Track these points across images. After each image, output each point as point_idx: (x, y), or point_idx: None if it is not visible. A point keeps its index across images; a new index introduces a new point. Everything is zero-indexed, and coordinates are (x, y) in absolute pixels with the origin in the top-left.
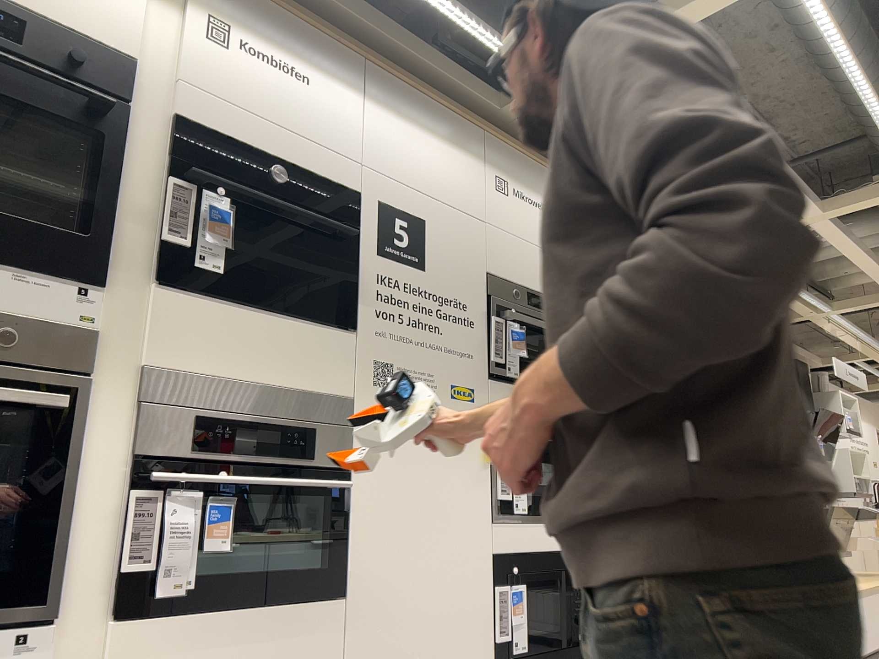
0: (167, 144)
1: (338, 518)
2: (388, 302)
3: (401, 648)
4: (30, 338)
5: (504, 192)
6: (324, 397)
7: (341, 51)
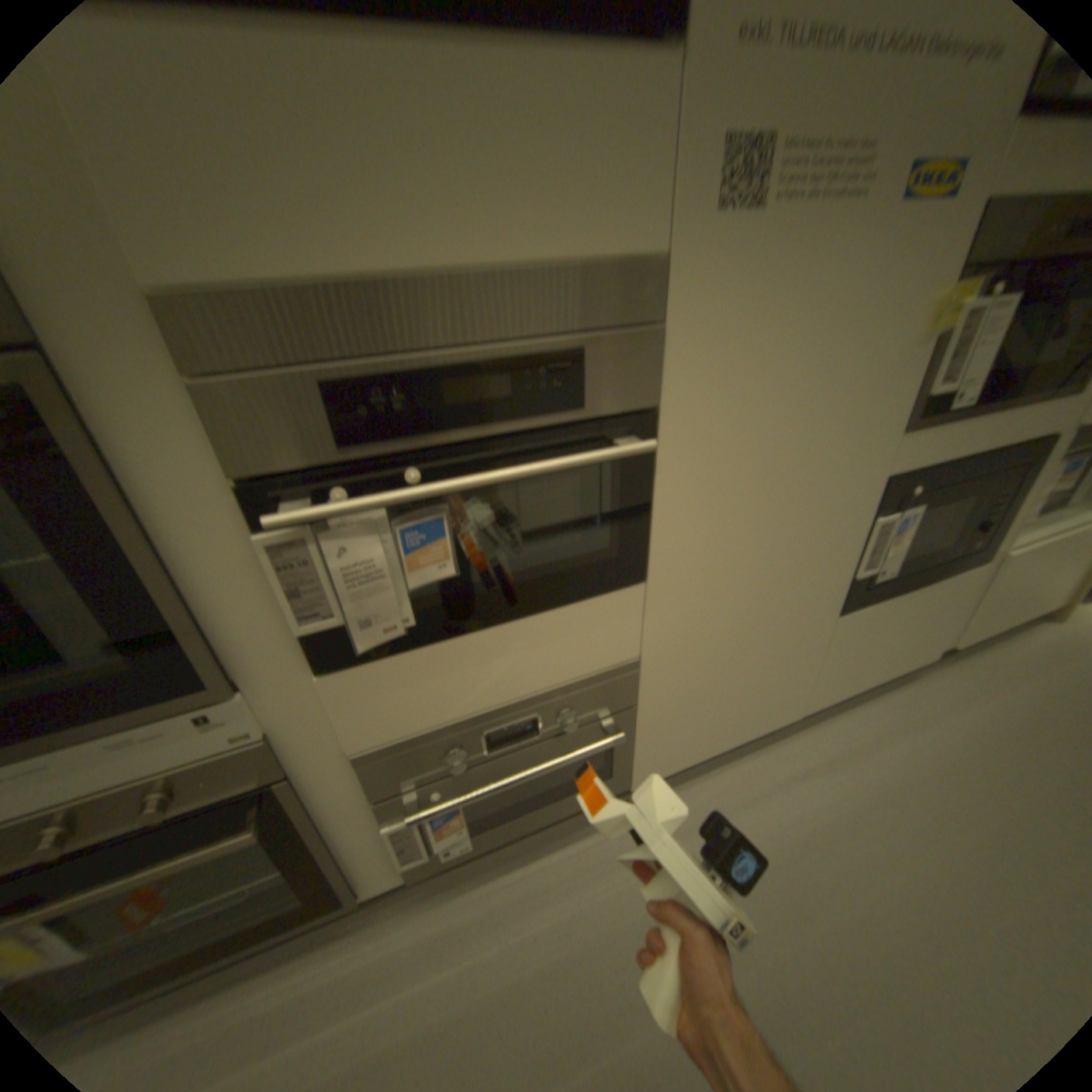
0: None
1: (633, 485)
2: None
3: (720, 612)
4: None
5: None
6: (605, 256)
7: None
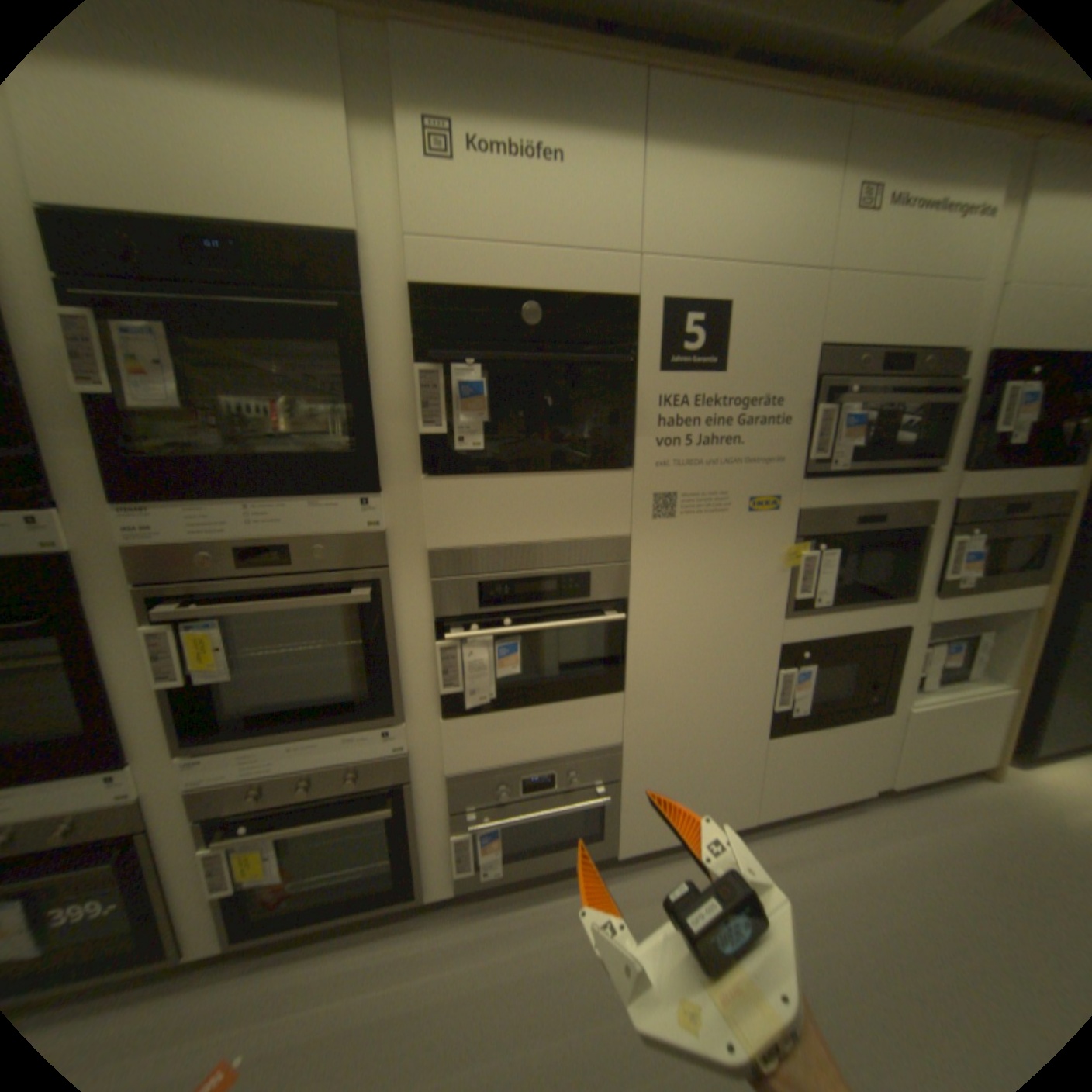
0: (405, 325)
1: (615, 636)
2: (671, 426)
3: (674, 721)
4: (335, 549)
5: (870, 208)
6: (602, 535)
7: (605, 78)
